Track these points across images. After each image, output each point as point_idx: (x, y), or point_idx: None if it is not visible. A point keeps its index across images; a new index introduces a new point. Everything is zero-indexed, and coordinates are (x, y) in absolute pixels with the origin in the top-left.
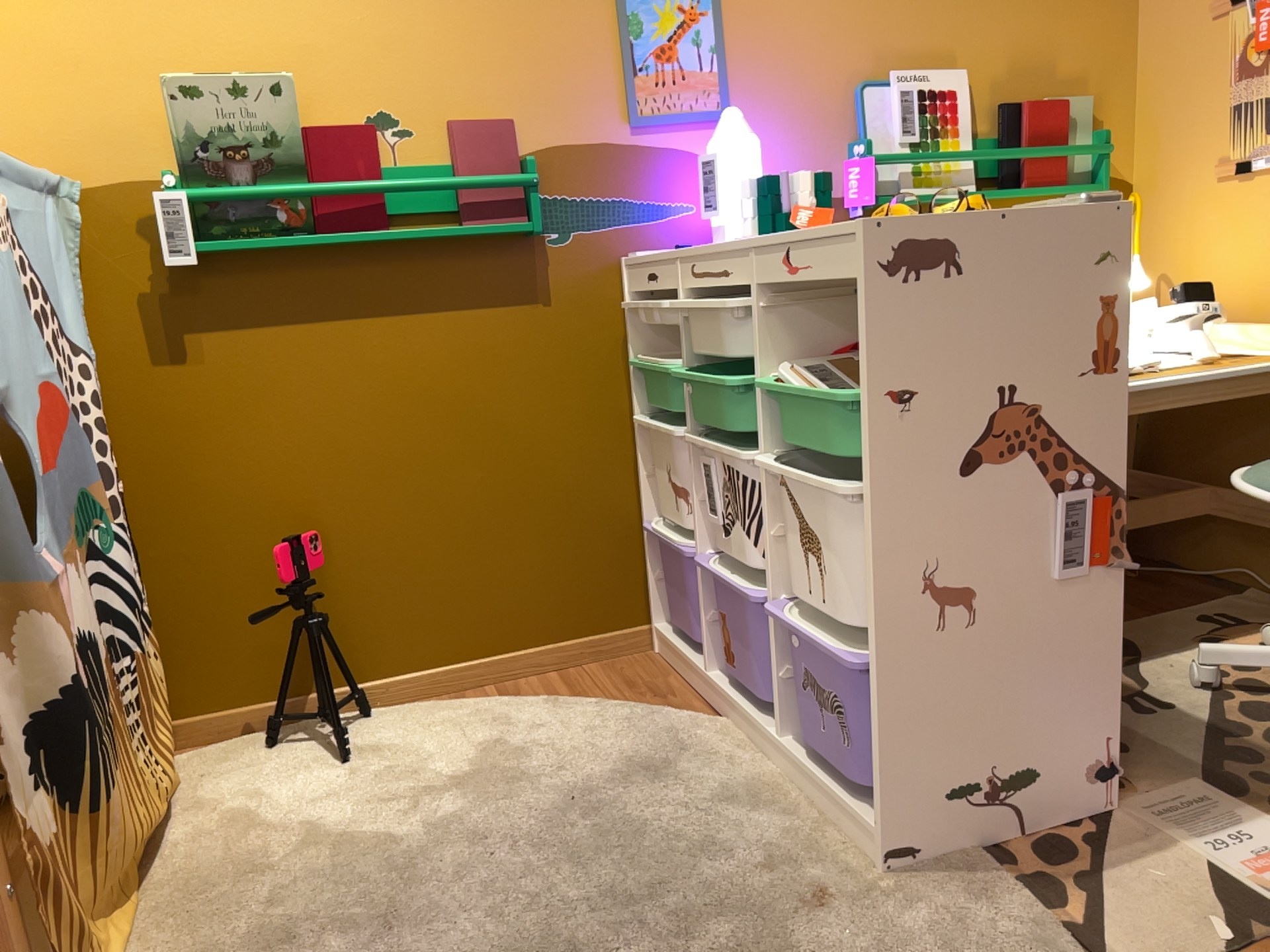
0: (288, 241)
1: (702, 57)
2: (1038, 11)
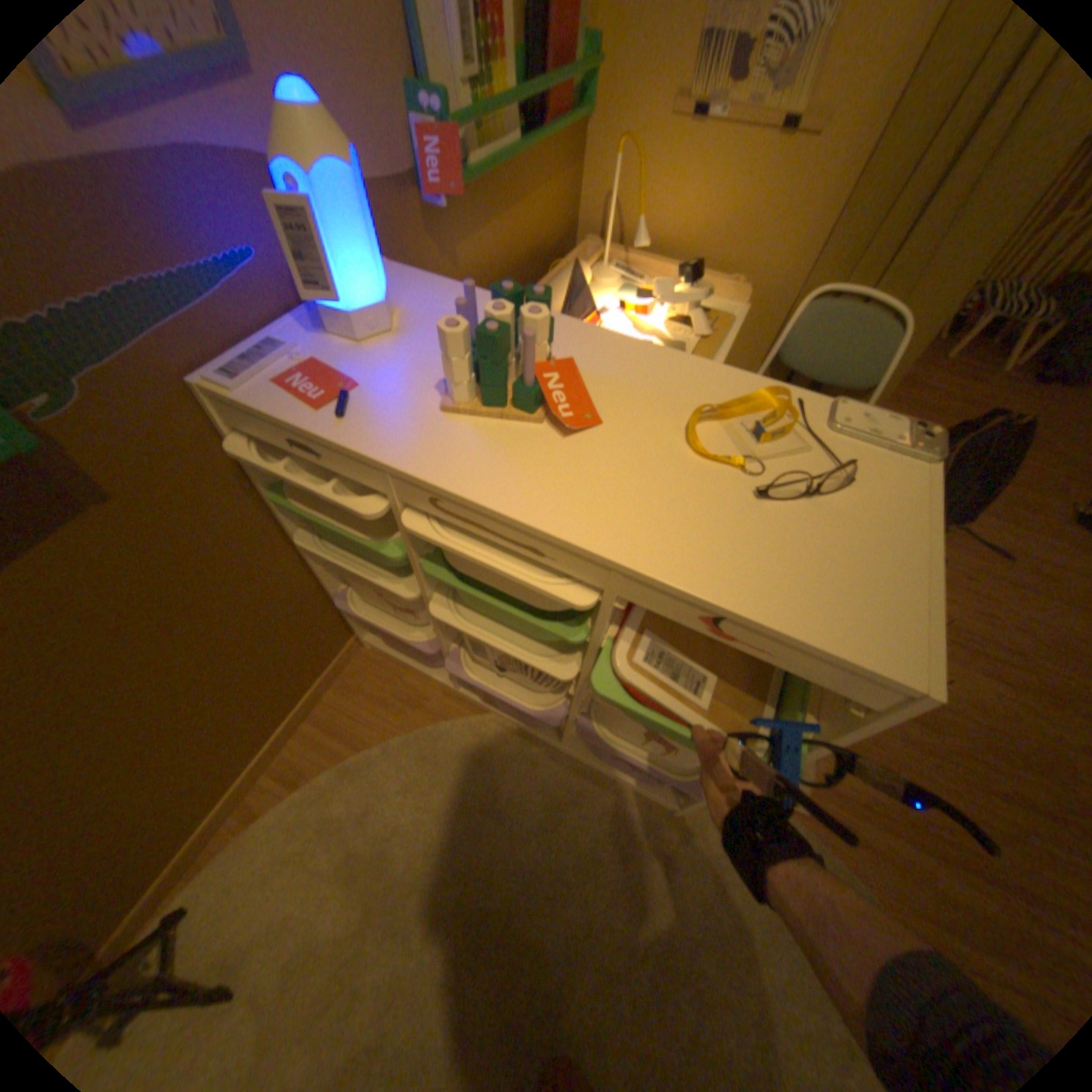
0: None
1: None
2: None
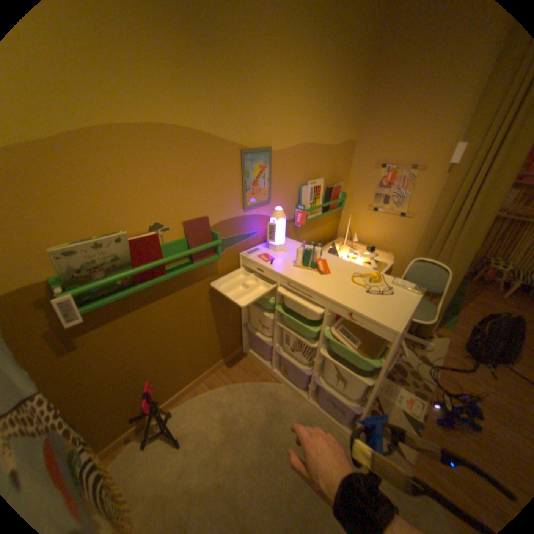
0: (126, 294)
1: (265, 182)
2: (337, 158)
